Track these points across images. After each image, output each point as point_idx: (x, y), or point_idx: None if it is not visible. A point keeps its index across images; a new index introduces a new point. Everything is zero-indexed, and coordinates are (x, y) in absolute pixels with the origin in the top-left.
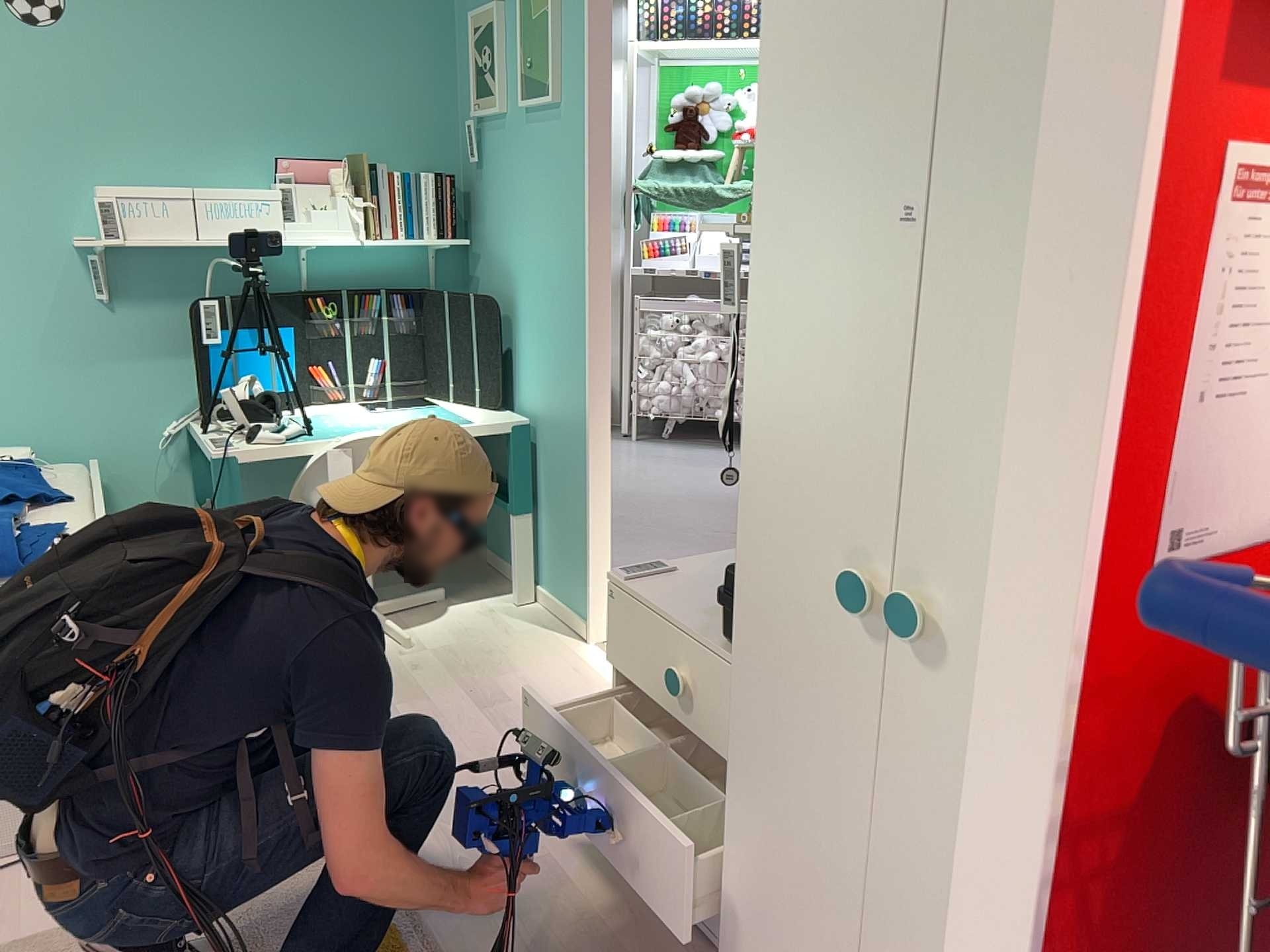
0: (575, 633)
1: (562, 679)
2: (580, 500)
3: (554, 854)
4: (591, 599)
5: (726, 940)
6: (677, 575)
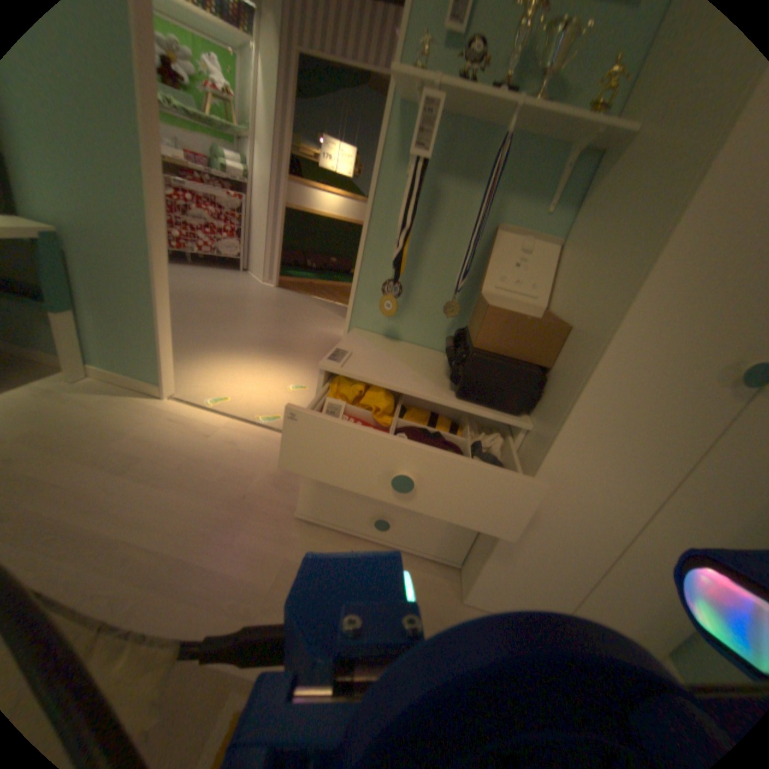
0: (145, 394)
1: (168, 430)
2: (143, 301)
3: (287, 556)
4: (164, 371)
5: (491, 564)
6: (358, 358)
